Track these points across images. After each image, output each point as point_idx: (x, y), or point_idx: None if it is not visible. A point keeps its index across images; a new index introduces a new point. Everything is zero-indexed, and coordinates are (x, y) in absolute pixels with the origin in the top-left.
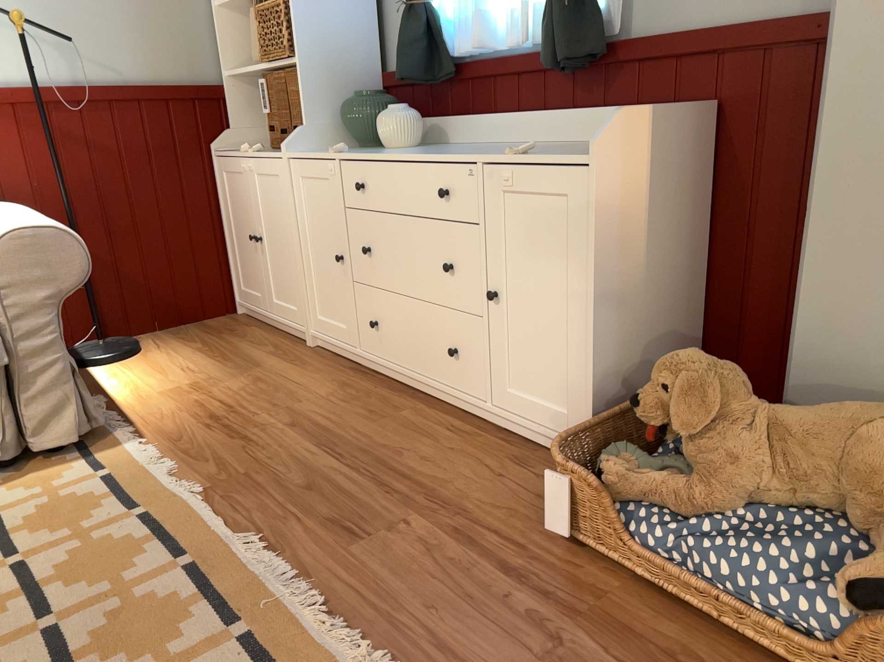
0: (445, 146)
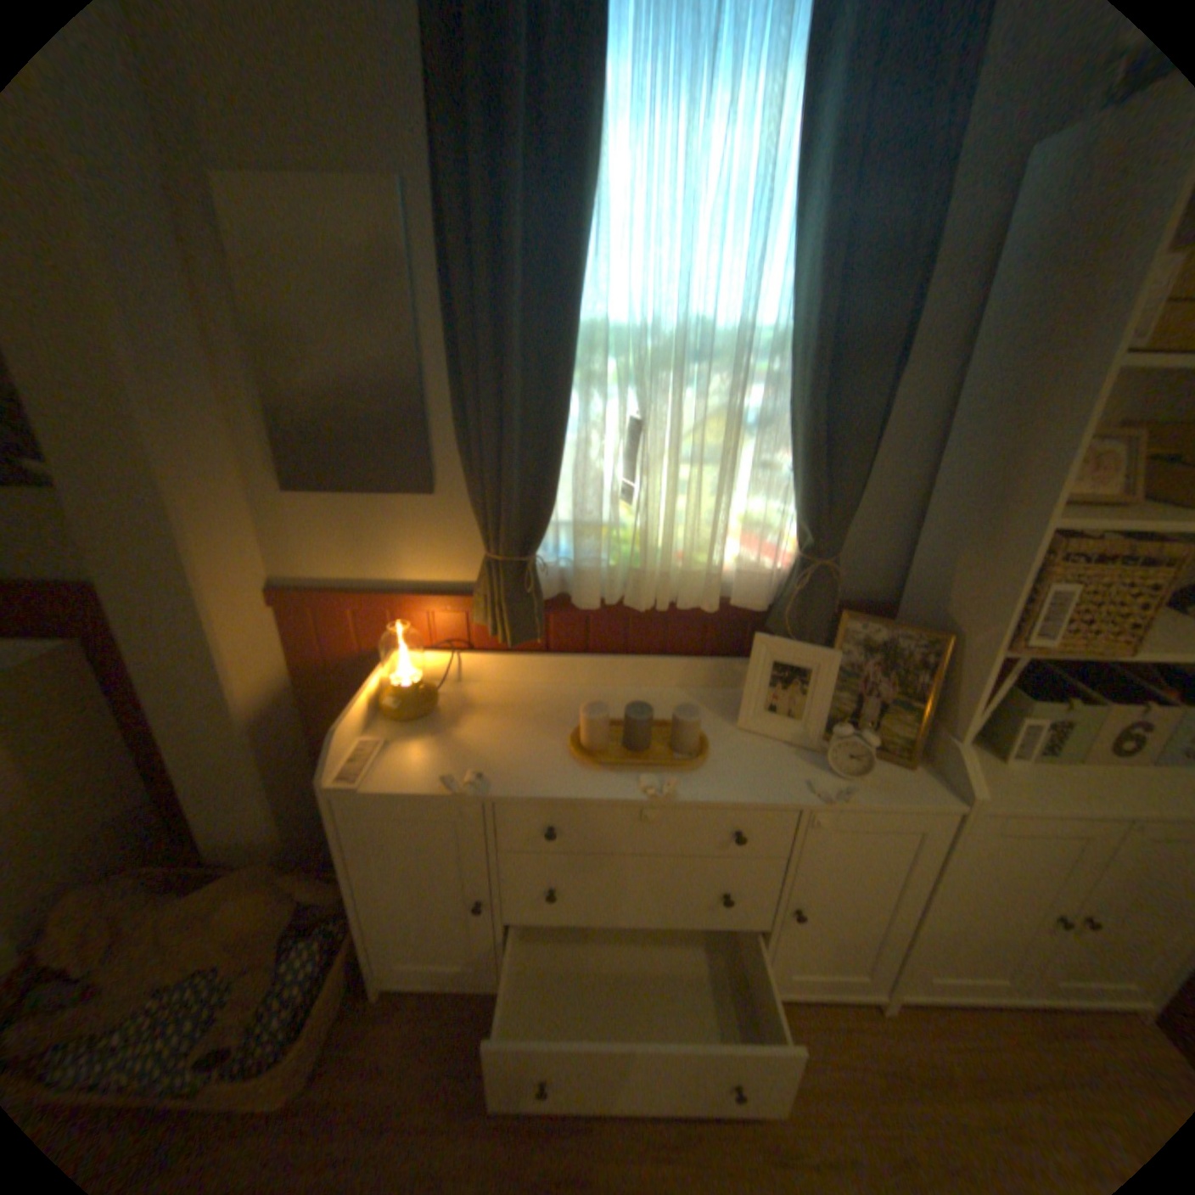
0: None
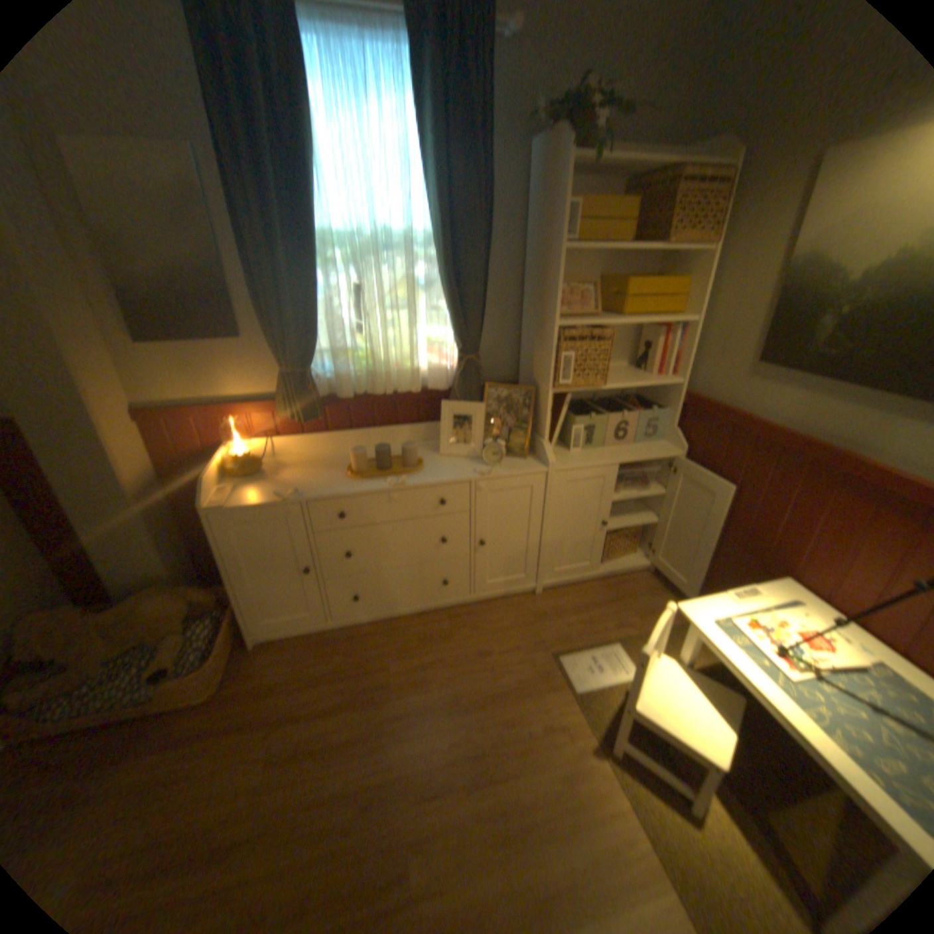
0: None
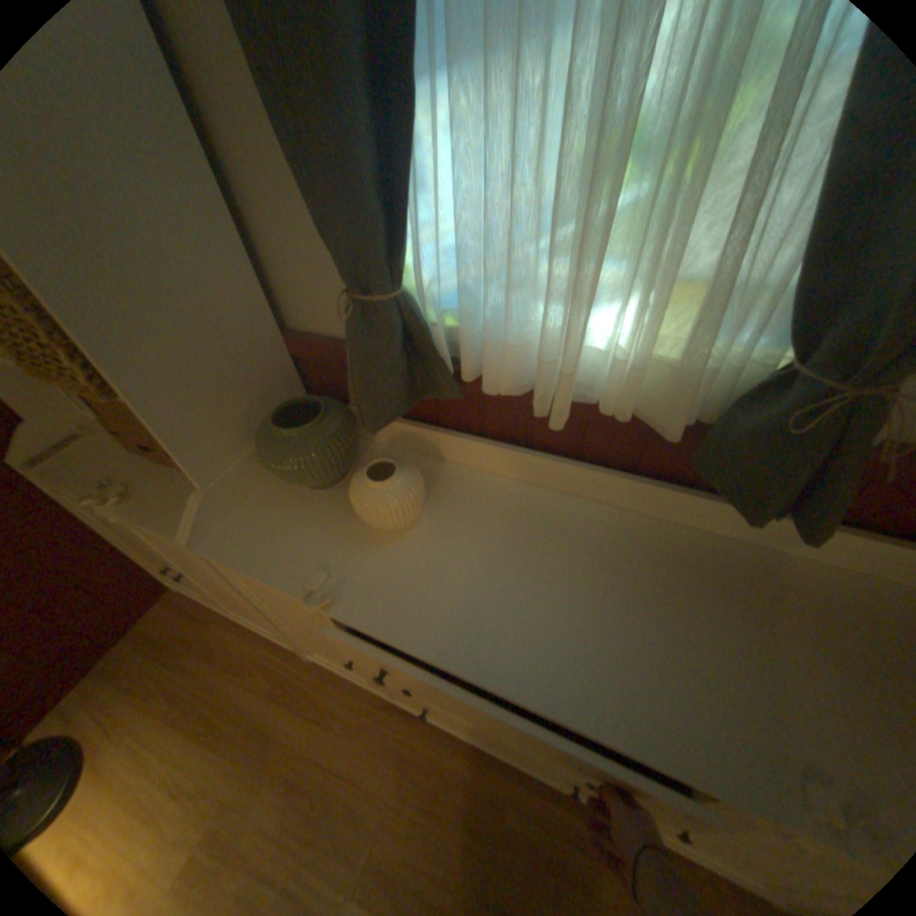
0: (461, 489)
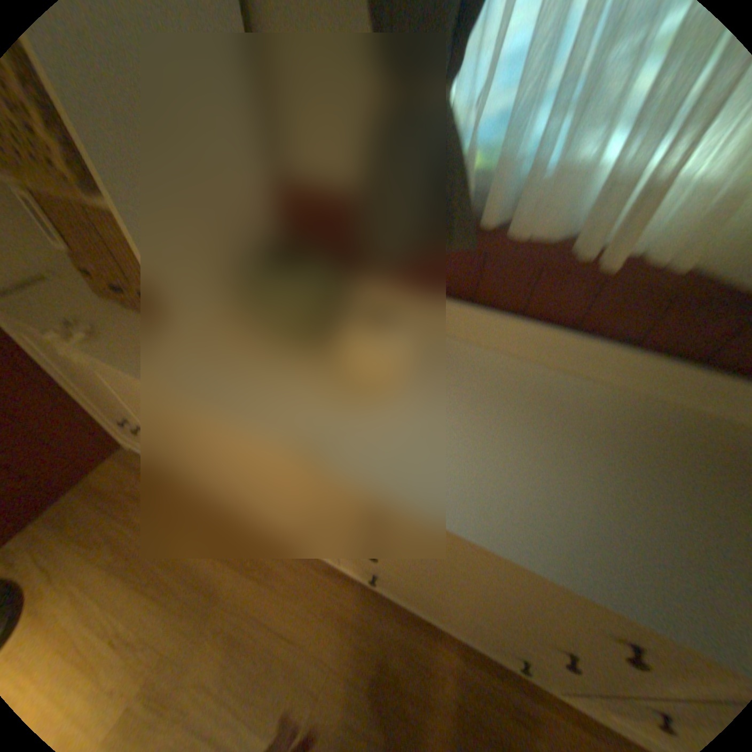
0: (446, 355)
